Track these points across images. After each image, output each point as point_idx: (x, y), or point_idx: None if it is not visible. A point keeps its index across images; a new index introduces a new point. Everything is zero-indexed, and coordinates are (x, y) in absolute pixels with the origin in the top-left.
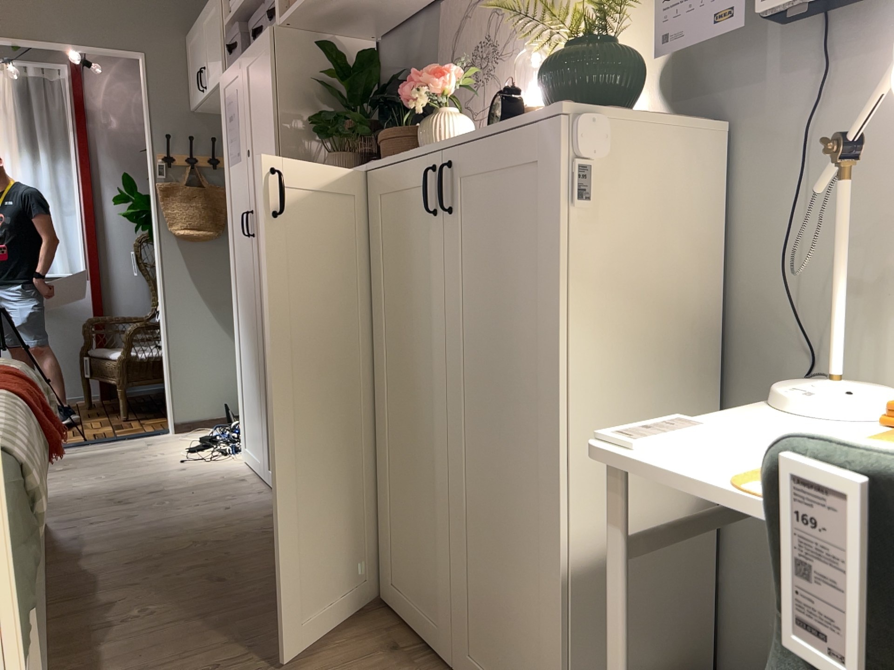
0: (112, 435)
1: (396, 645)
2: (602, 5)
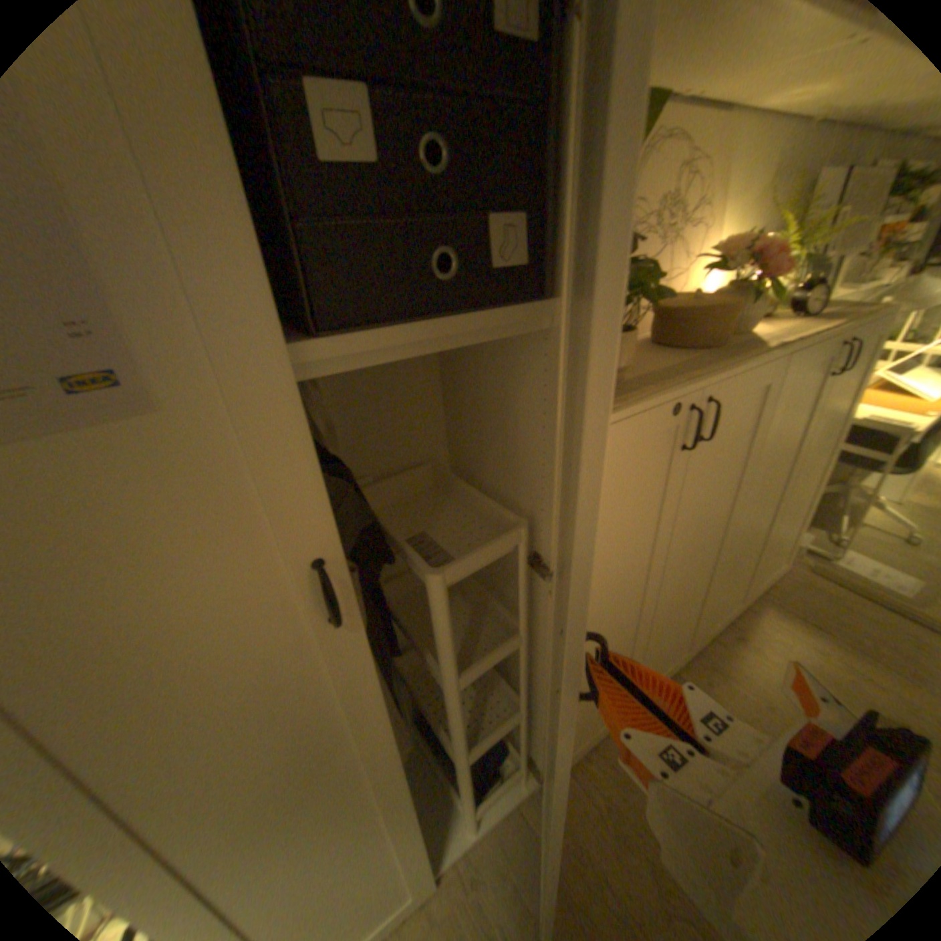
0: None
1: (732, 641)
2: (786, 220)
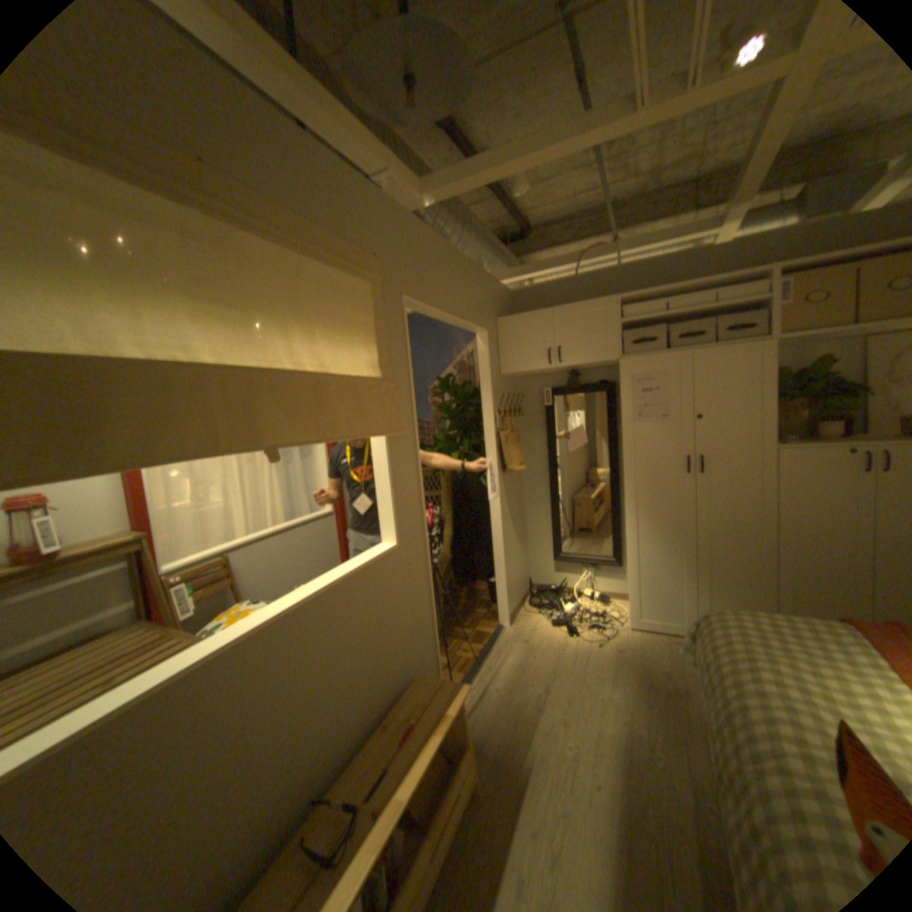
0: (481, 648)
1: None
2: None
